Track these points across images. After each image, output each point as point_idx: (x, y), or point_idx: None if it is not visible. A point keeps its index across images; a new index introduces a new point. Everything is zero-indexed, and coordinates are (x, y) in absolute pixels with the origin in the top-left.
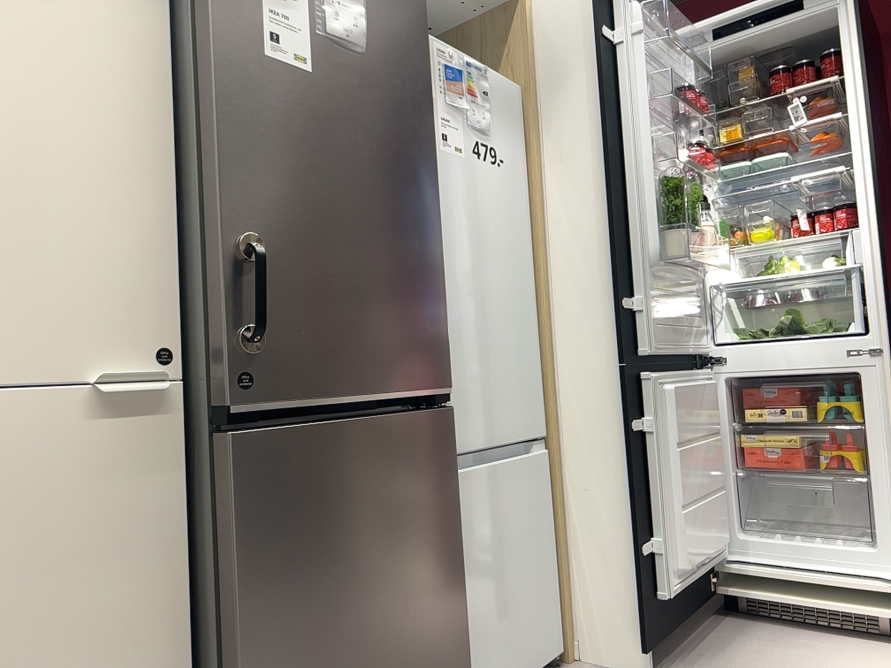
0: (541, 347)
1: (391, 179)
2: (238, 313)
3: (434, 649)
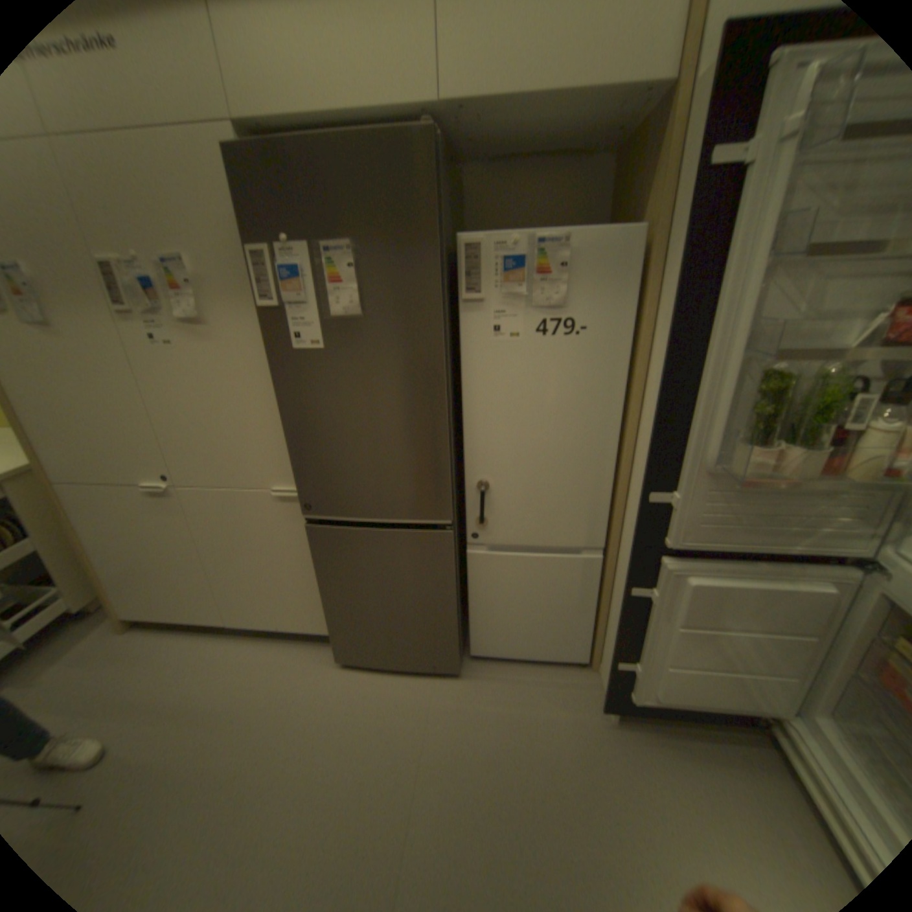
0: (617, 484)
1: (395, 400)
2: (302, 478)
3: (430, 628)
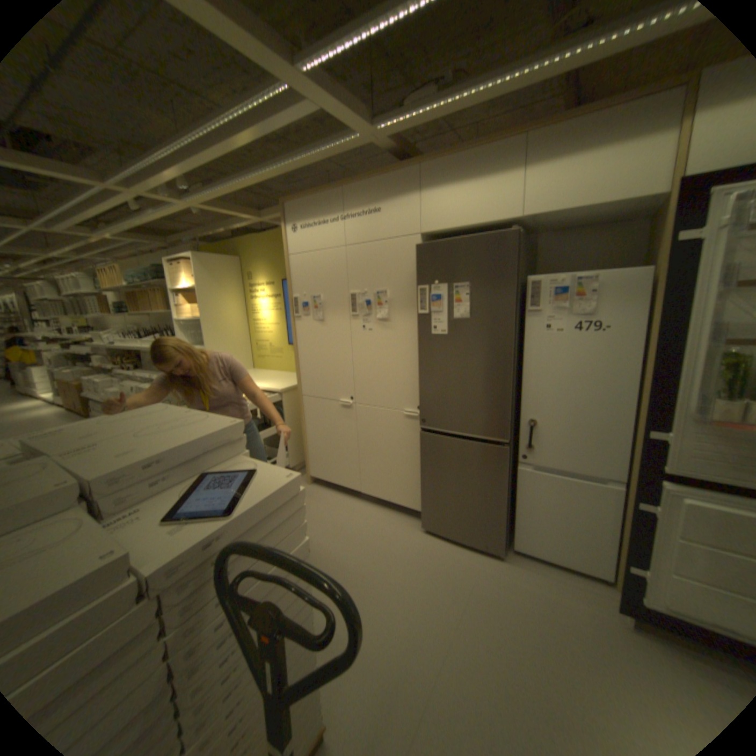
0: (637, 434)
1: (482, 363)
2: (423, 404)
3: (487, 516)
